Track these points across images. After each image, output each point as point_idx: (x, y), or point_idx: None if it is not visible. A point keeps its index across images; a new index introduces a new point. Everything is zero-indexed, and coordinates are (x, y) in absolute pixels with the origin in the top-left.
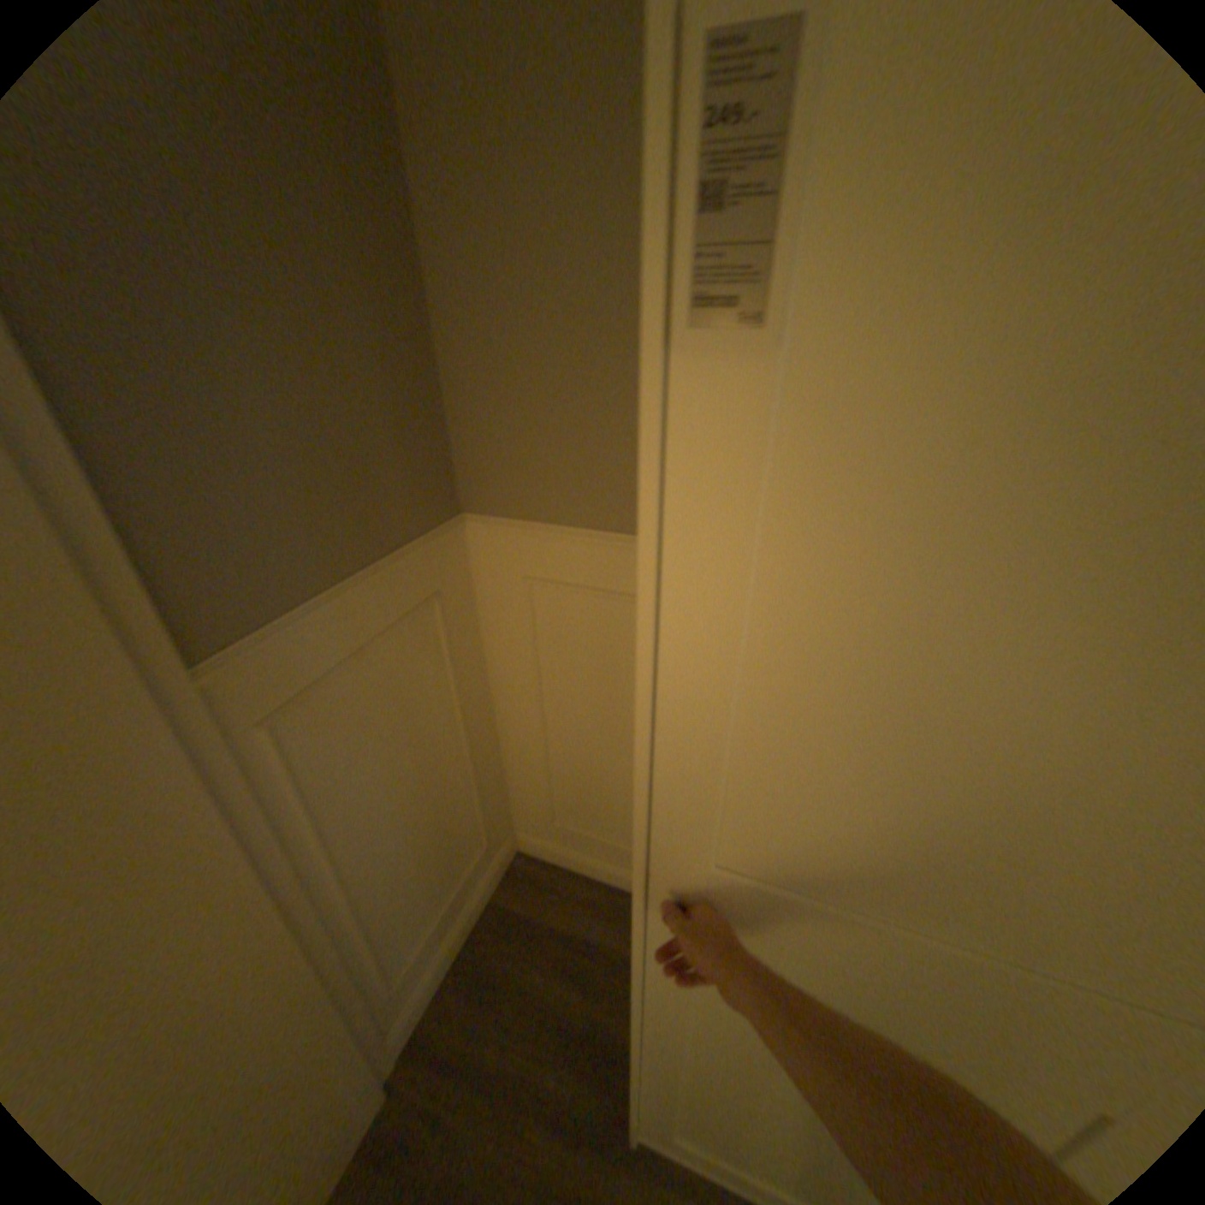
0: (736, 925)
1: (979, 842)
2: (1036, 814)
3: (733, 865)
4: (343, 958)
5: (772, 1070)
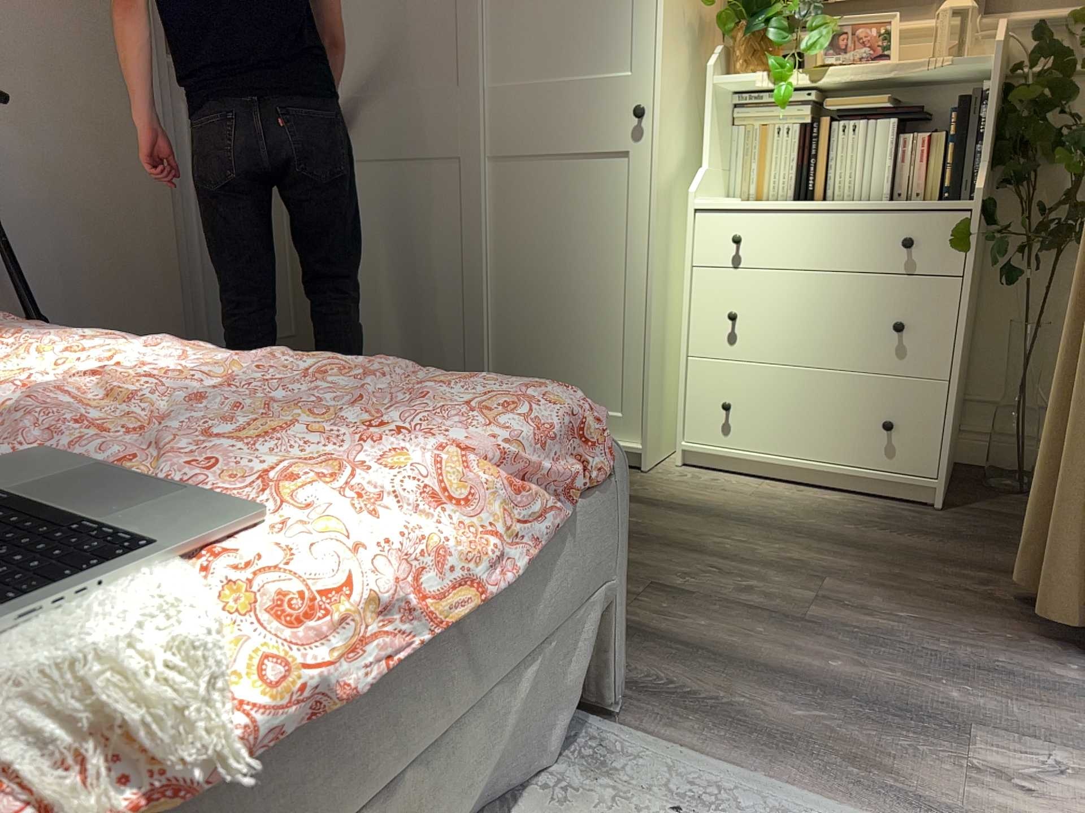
0: (351, 125)
1: (394, 35)
2: (400, 16)
3: (346, 91)
4: (193, 275)
5: (379, 238)
